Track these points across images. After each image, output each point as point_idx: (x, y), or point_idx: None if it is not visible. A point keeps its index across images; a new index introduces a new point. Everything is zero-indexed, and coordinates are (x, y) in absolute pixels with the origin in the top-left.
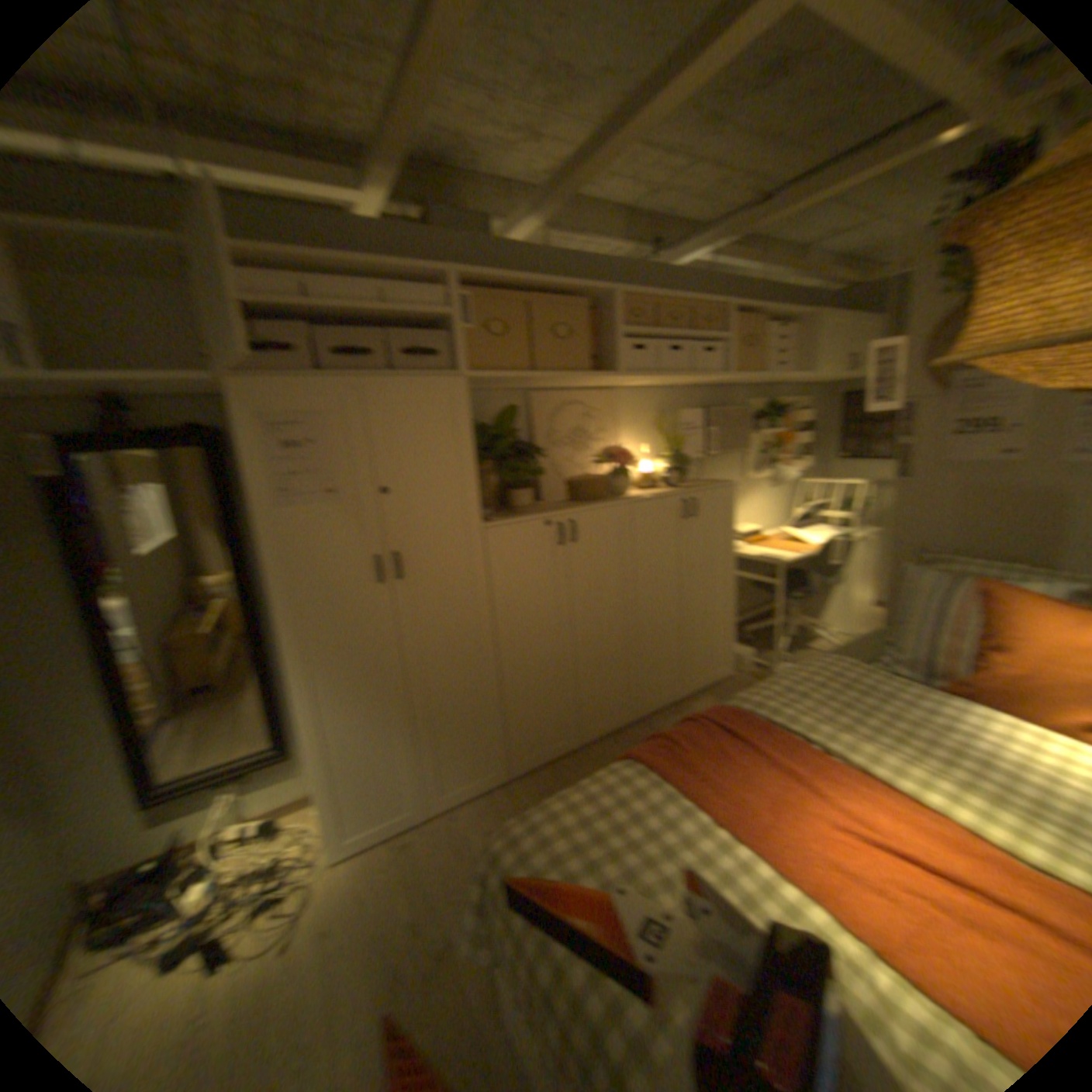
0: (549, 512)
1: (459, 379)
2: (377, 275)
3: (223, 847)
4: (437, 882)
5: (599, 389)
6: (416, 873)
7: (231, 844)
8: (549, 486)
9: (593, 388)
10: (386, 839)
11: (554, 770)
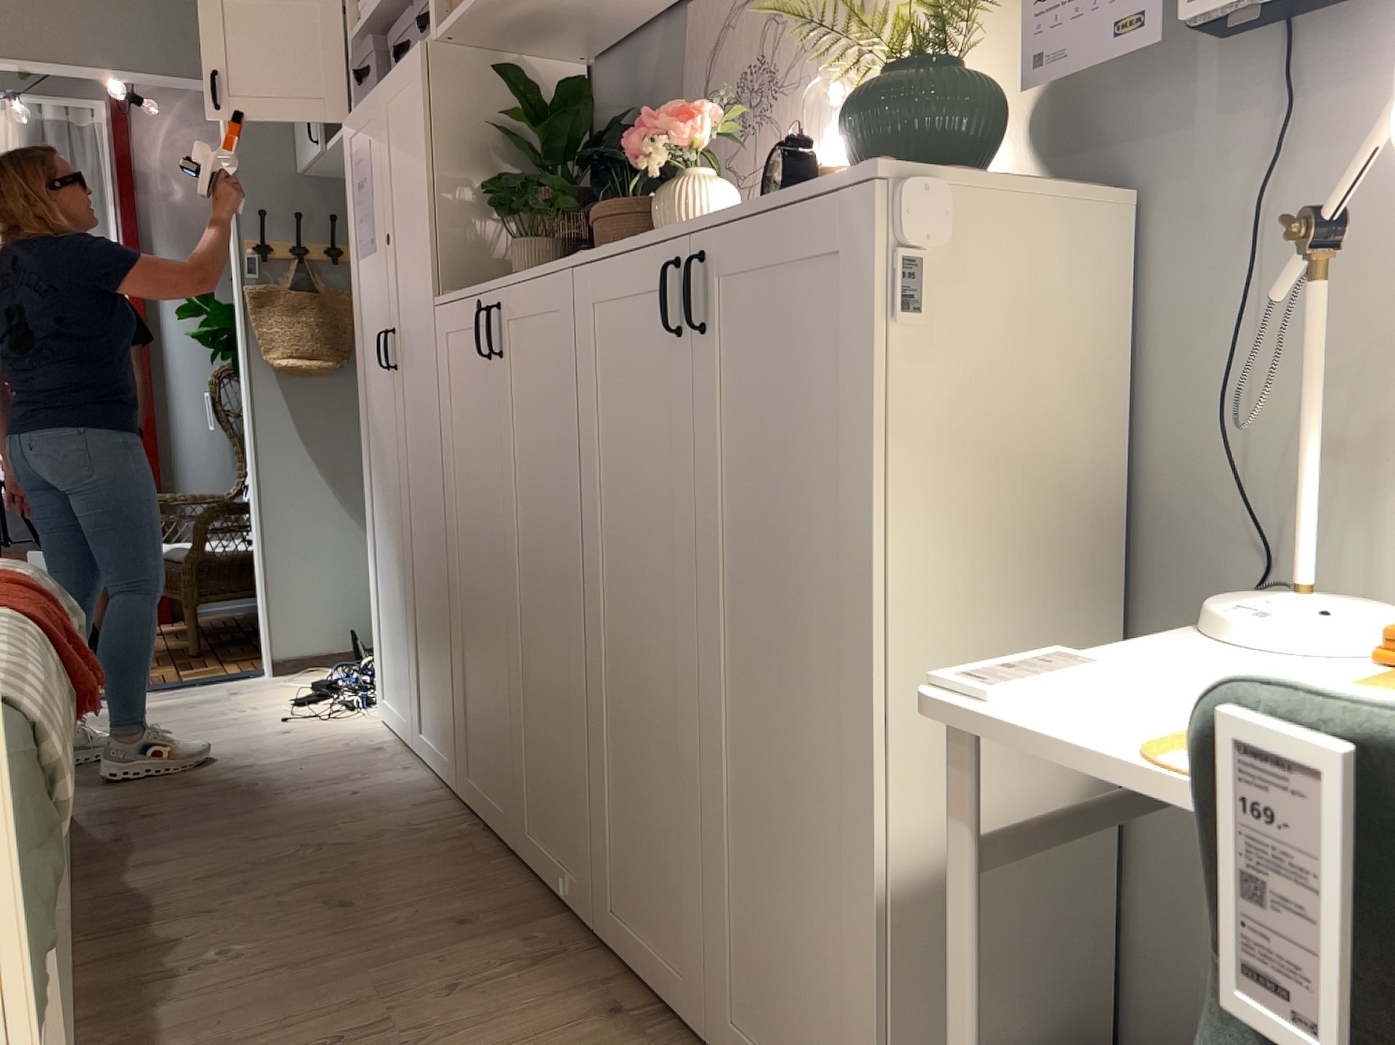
0: (489, 282)
1: (424, 44)
2: None
3: None
4: (295, 775)
5: None
6: (323, 763)
7: None
8: None
9: None
10: (401, 741)
11: (464, 841)
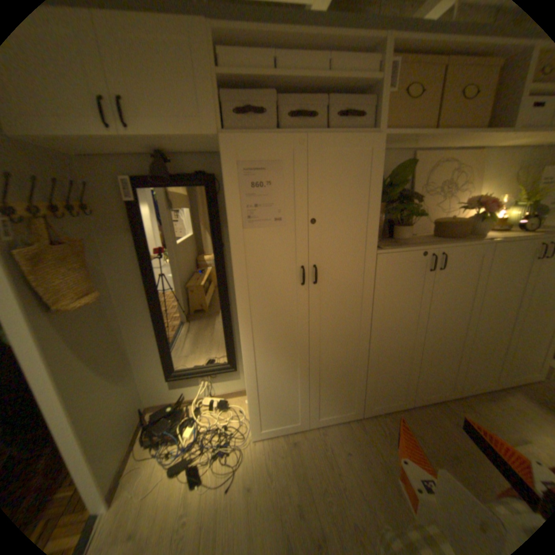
0: (429, 245)
1: (382, 136)
2: (330, 52)
3: (205, 408)
4: (318, 482)
5: (475, 149)
6: (305, 468)
7: (208, 408)
8: (421, 224)
9: (470, 149)
10: (287, 435)
11: (397, 421)
